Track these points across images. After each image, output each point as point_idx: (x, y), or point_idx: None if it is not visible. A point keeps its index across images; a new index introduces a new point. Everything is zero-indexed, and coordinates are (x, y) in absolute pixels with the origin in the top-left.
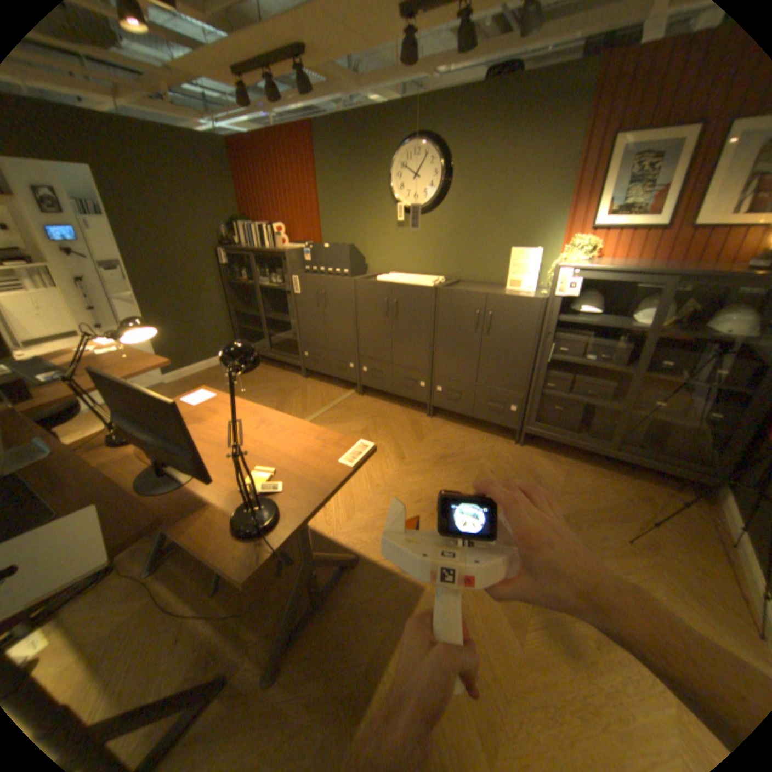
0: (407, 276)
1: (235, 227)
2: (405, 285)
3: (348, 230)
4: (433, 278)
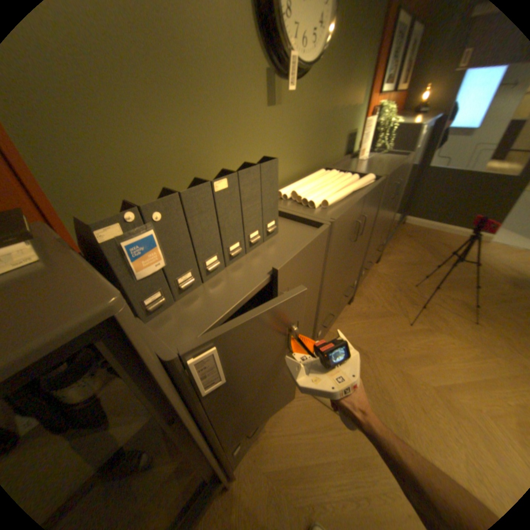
0: (314, 182)
1: None
2: (372, 189)
3: (159, 124)
4: (333, 172)
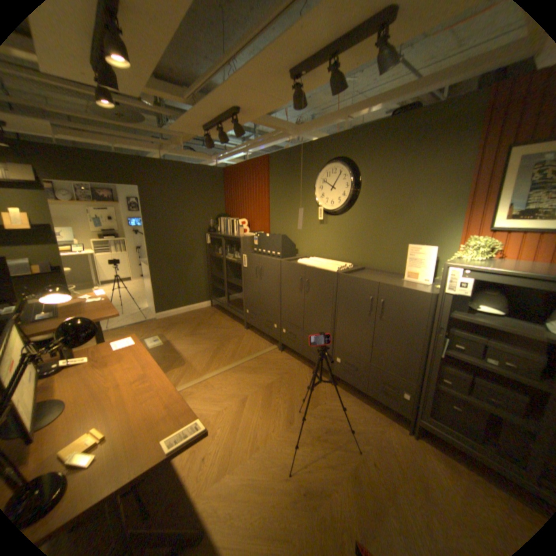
0: (323, 260)
1: (221, 221)
2: (315, 269)
3: (287, 224)
4: (342, 264)
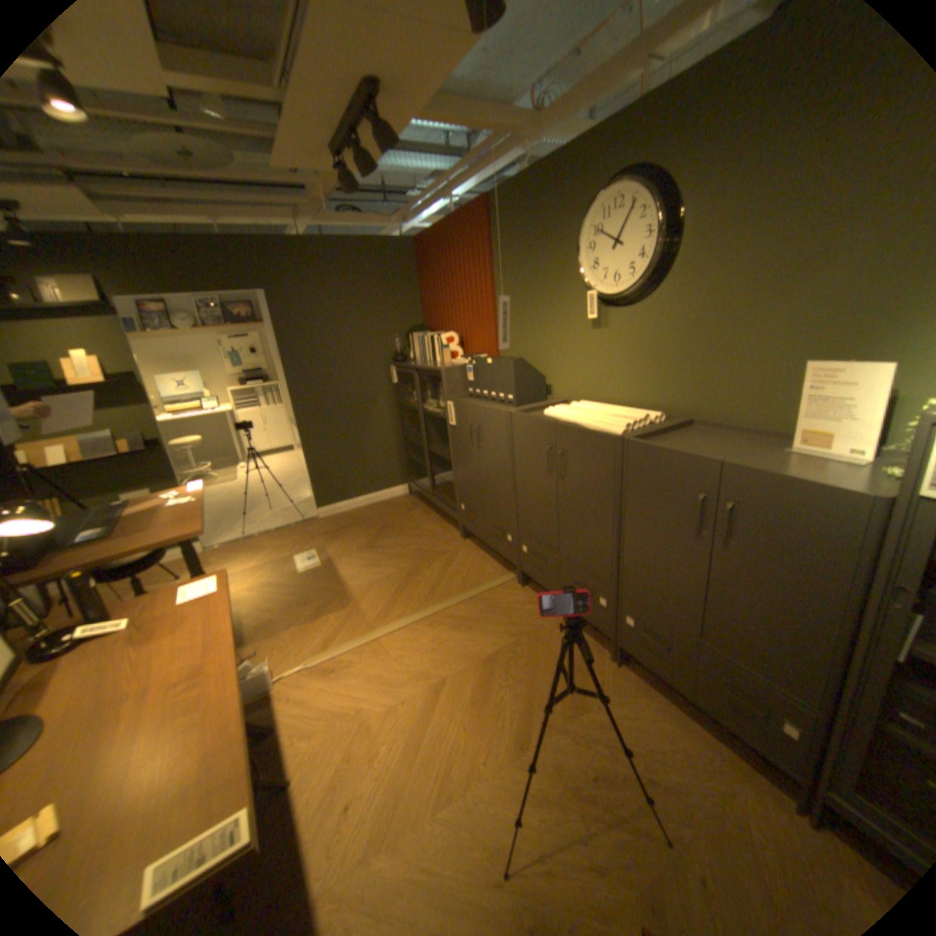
0: (598, 408)
1: (415, 339)
2: (575, 428)
3: (529, 335)
4: (639, 414)
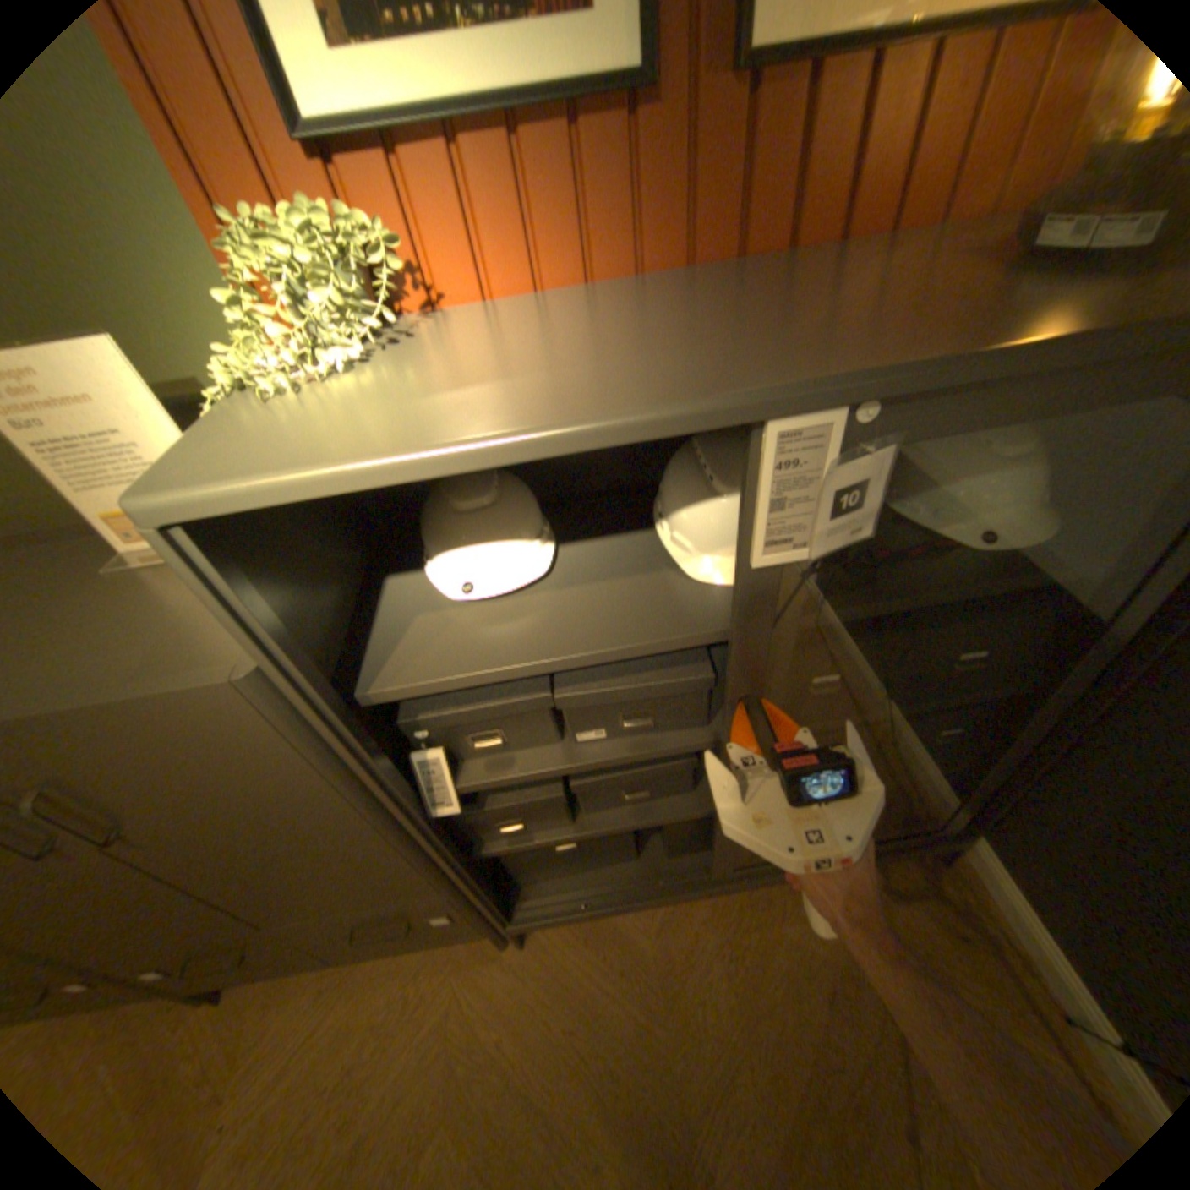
0: None
1: None
2: None
3: None
4: None
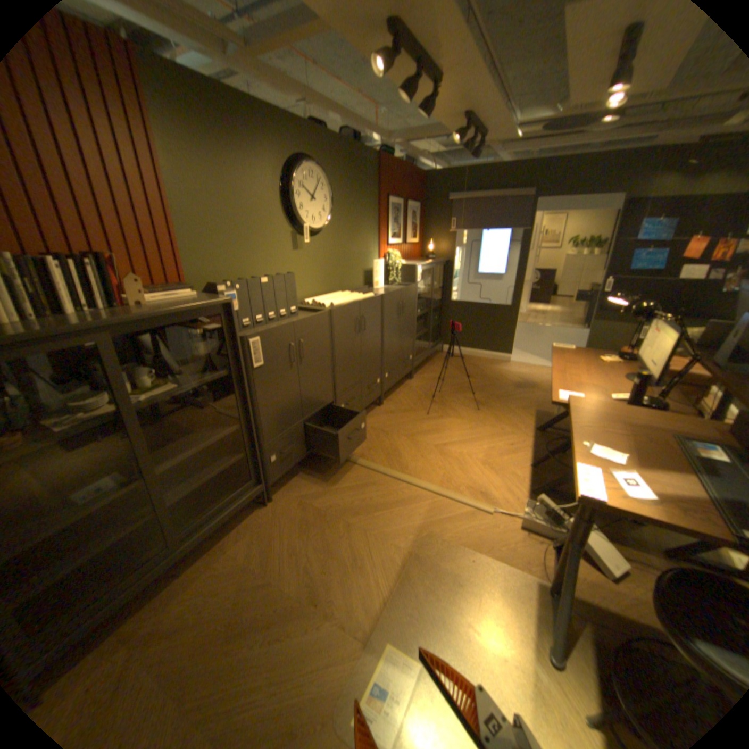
0: (330, 296)
1: None
2: (368, 299)
3: (233, 256)
4: (346, 292)
